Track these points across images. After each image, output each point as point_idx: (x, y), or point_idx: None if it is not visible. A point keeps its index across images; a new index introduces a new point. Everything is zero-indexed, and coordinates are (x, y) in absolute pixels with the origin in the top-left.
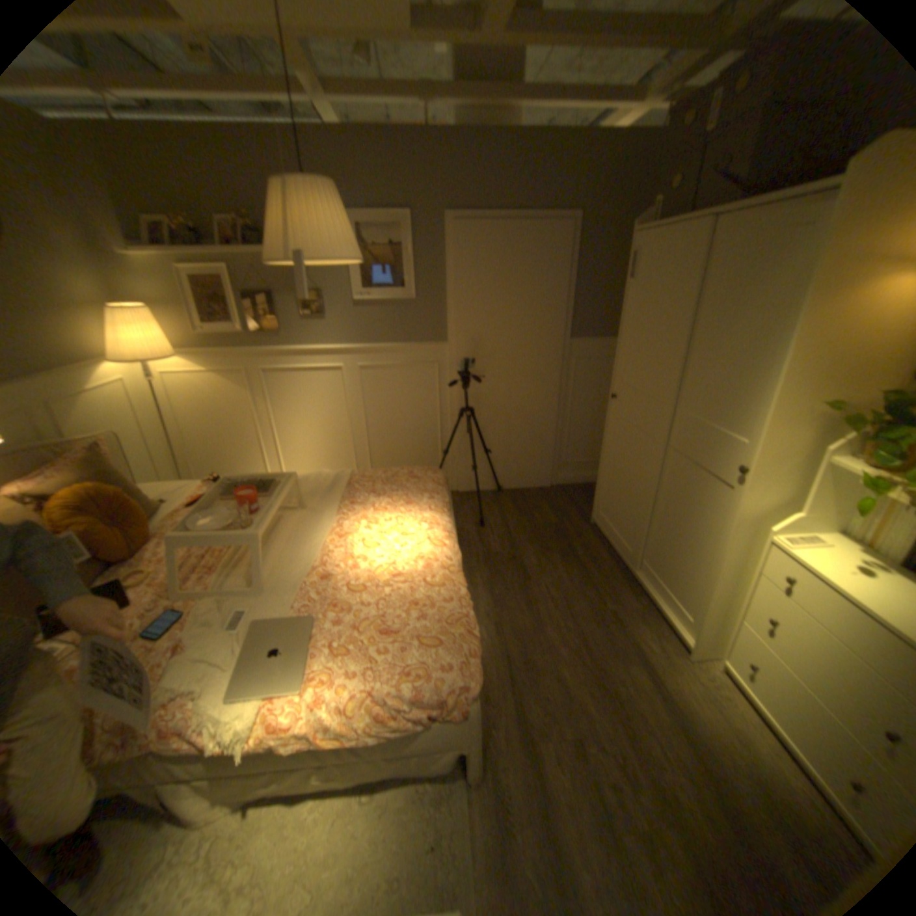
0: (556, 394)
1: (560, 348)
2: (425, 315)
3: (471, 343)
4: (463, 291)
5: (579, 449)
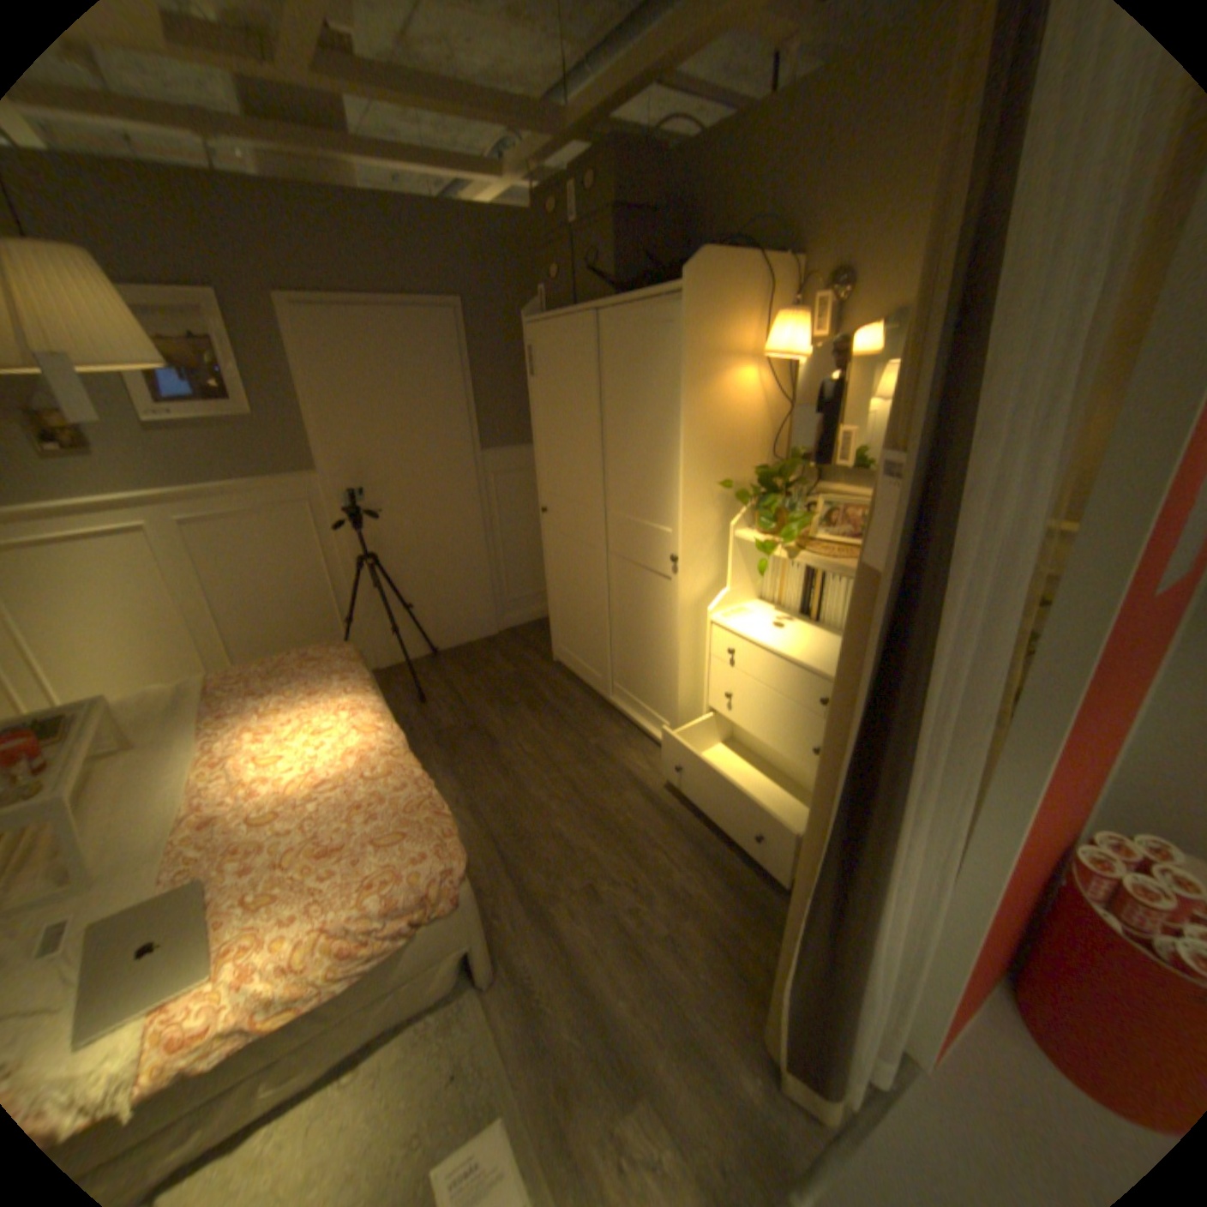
0: (478, 518)
1: (470, 462)
2: (270, 435)
3: (350, 468)
4: (323, 399)
5: (520, 580)
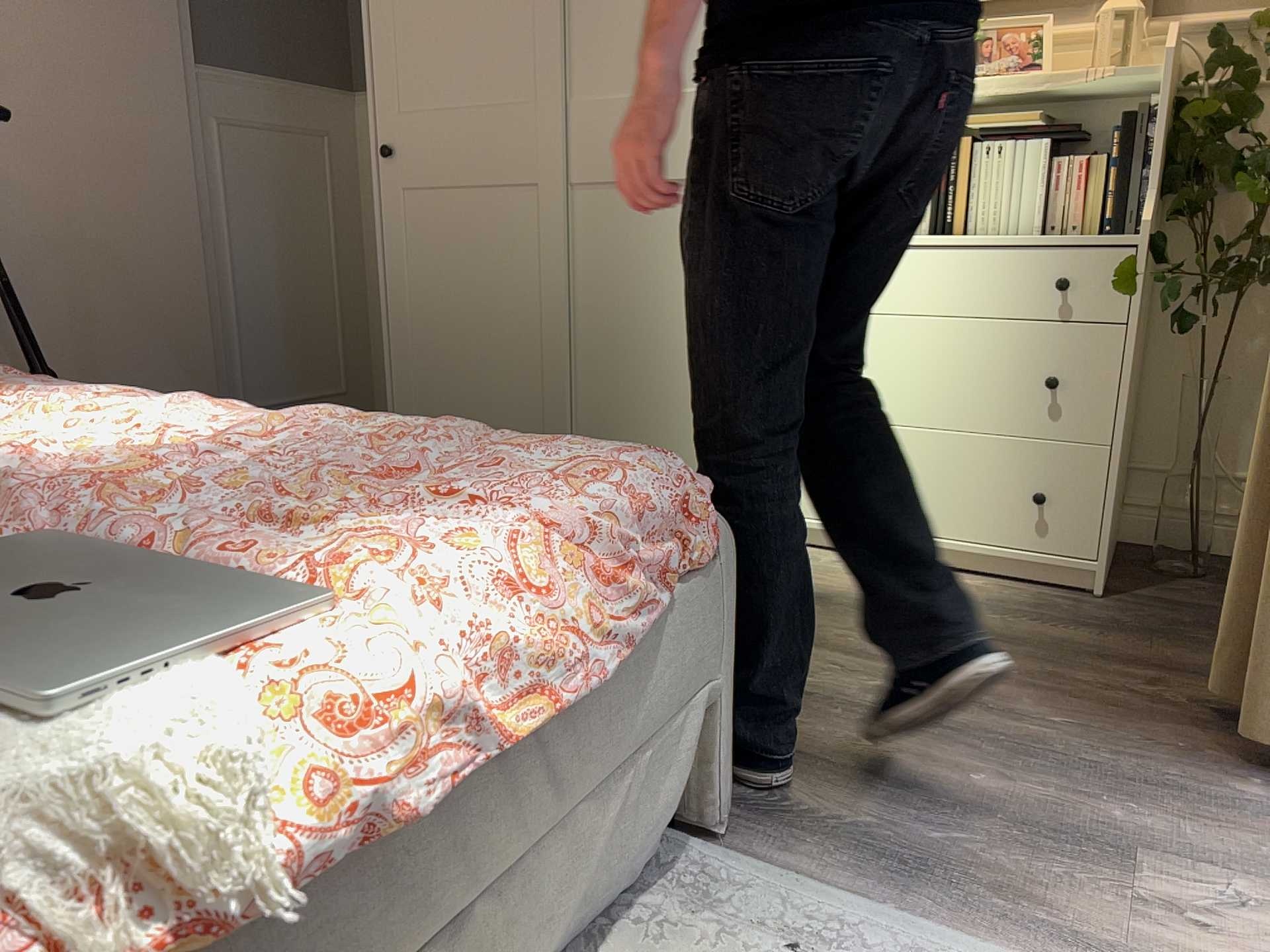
0: (195, 205)
1: (181, 79)
2: None
3: None
4: None
5: (271, 363)
